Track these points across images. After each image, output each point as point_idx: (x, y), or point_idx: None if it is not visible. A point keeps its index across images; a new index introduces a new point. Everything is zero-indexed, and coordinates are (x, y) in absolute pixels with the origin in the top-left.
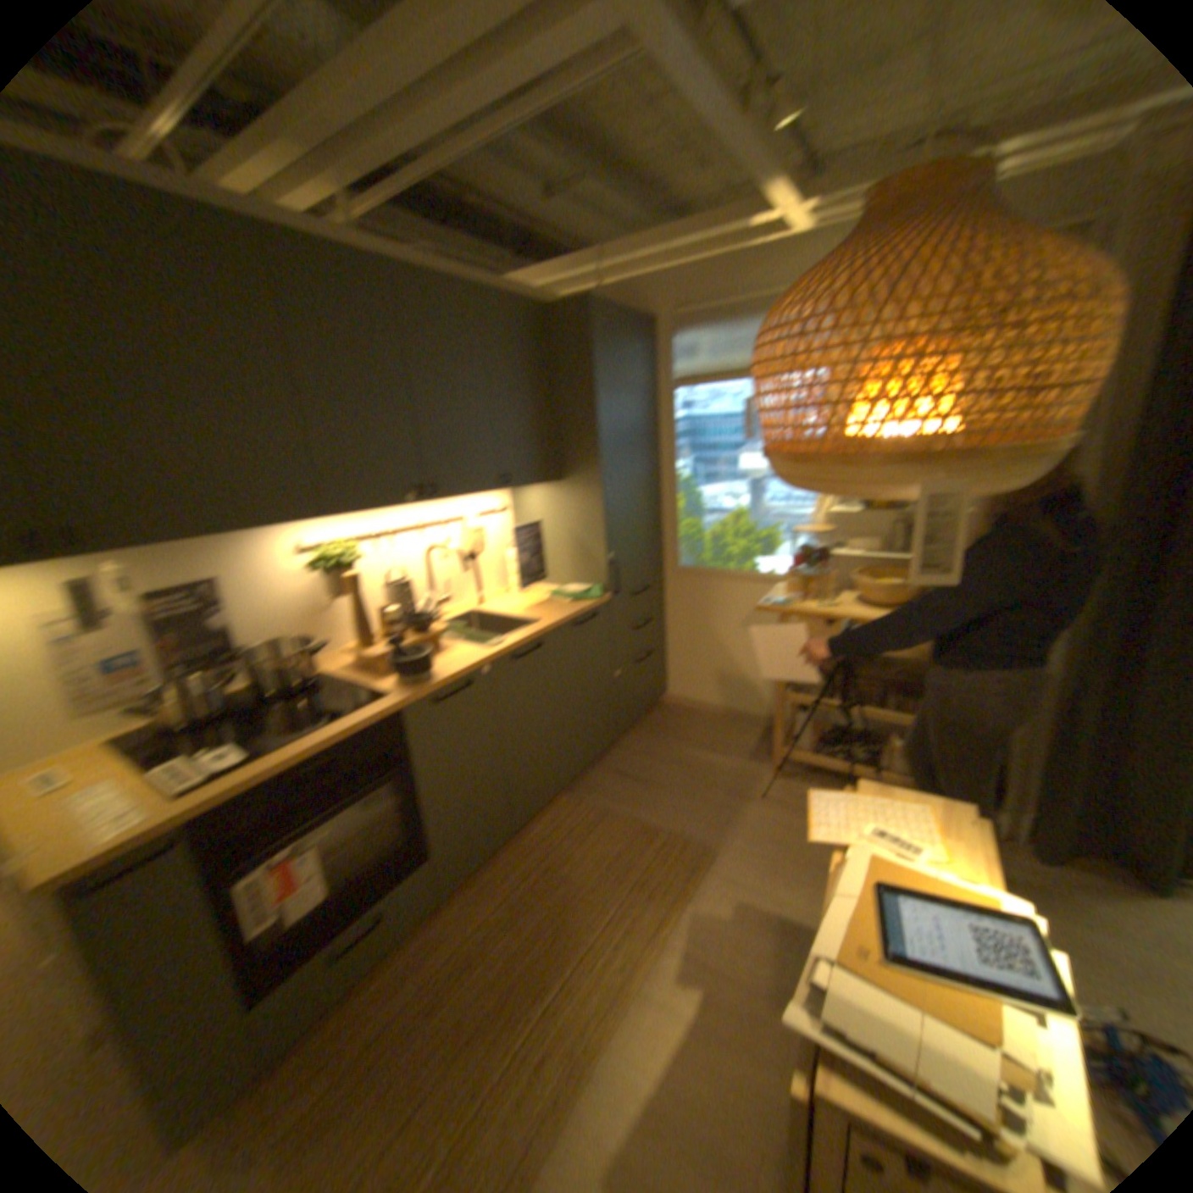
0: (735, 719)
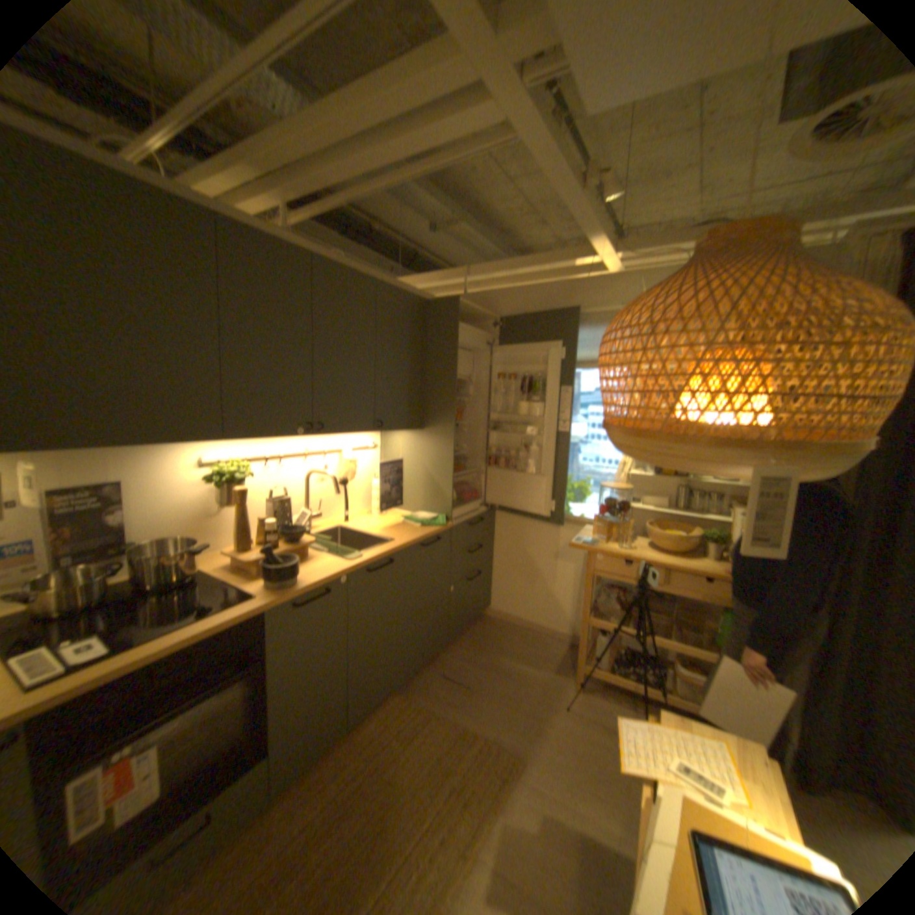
0: (547, 634)
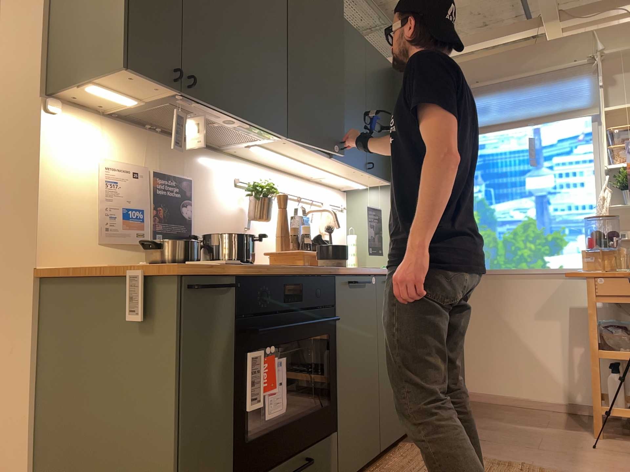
0: (538, 407)
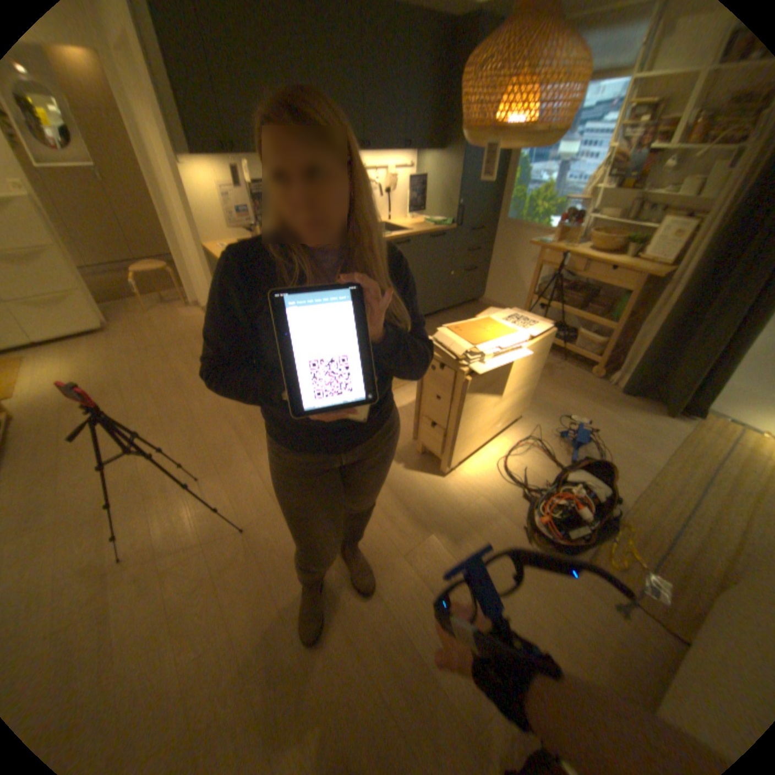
0: None
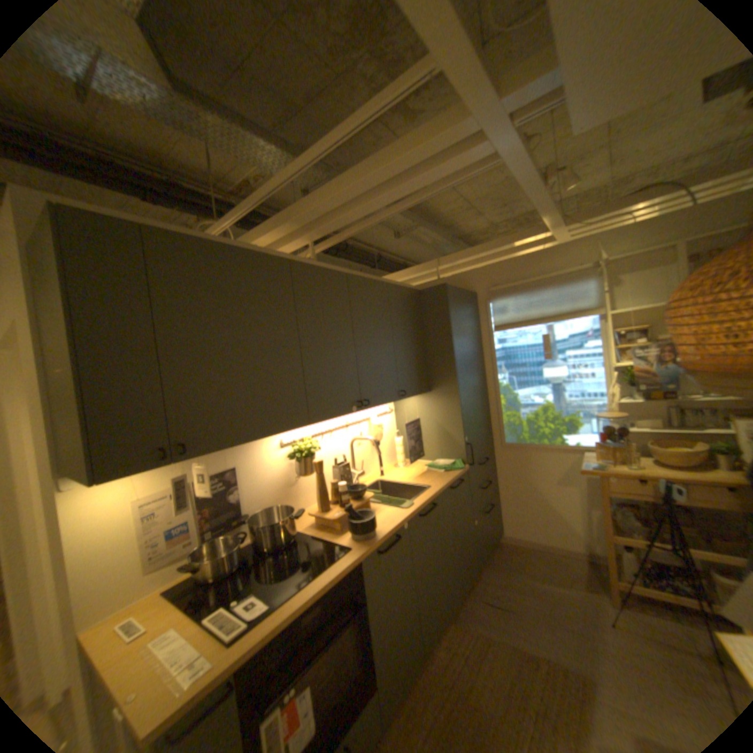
0: (563, 555)
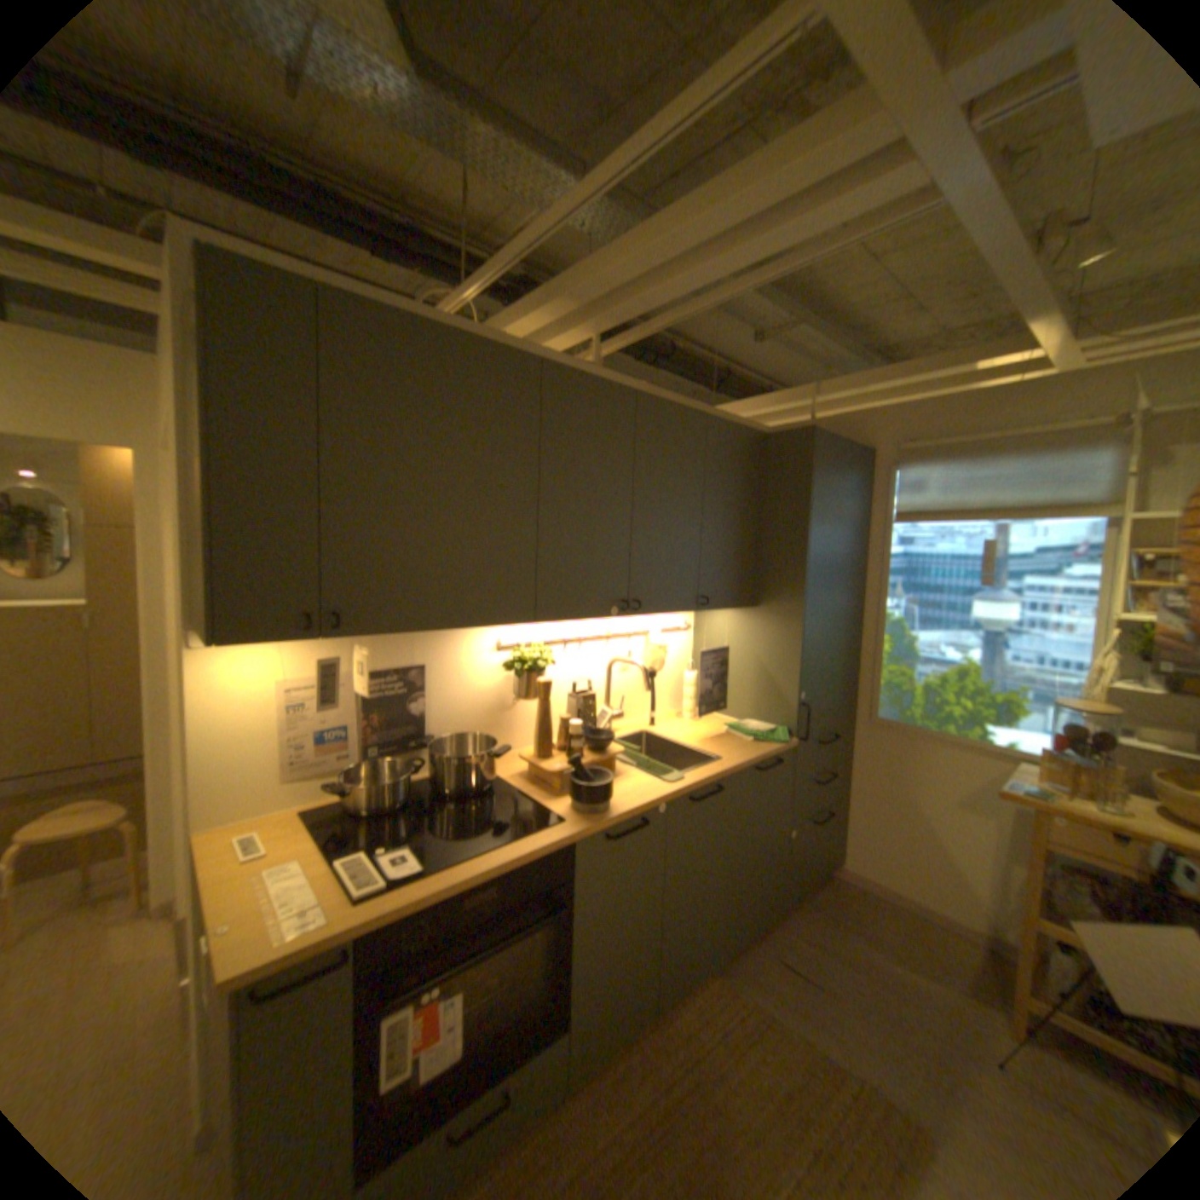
0: (944, 927)
